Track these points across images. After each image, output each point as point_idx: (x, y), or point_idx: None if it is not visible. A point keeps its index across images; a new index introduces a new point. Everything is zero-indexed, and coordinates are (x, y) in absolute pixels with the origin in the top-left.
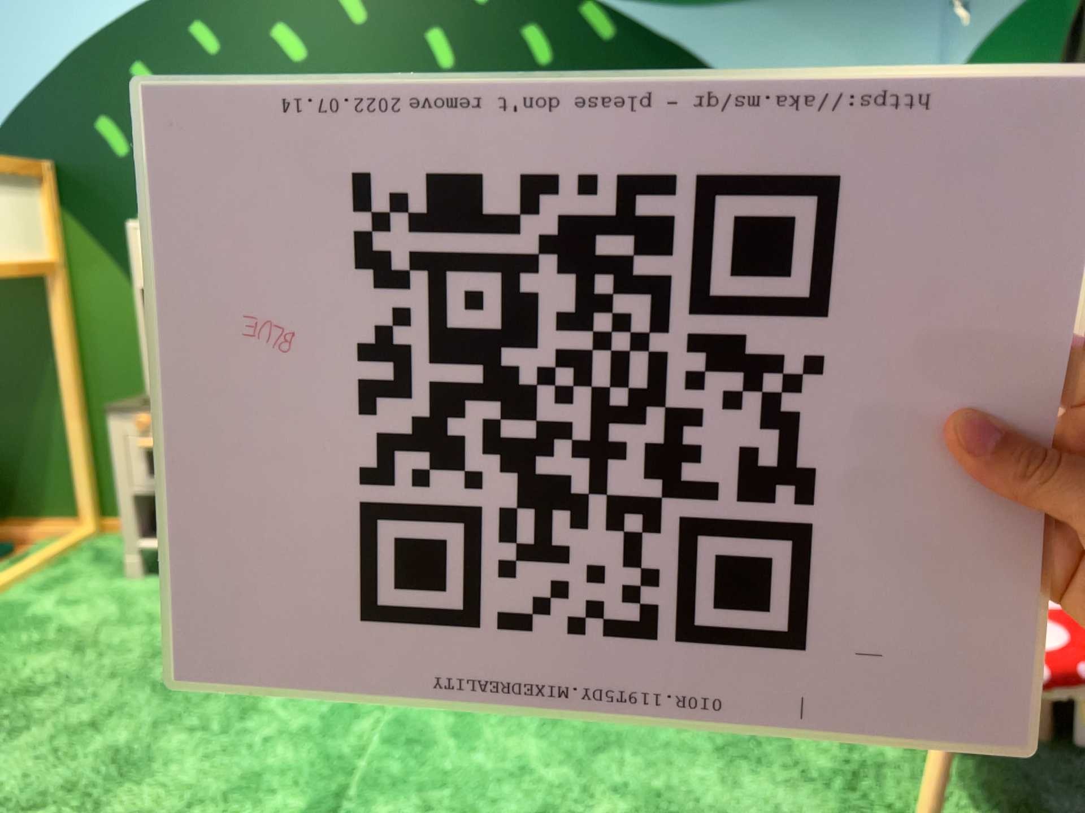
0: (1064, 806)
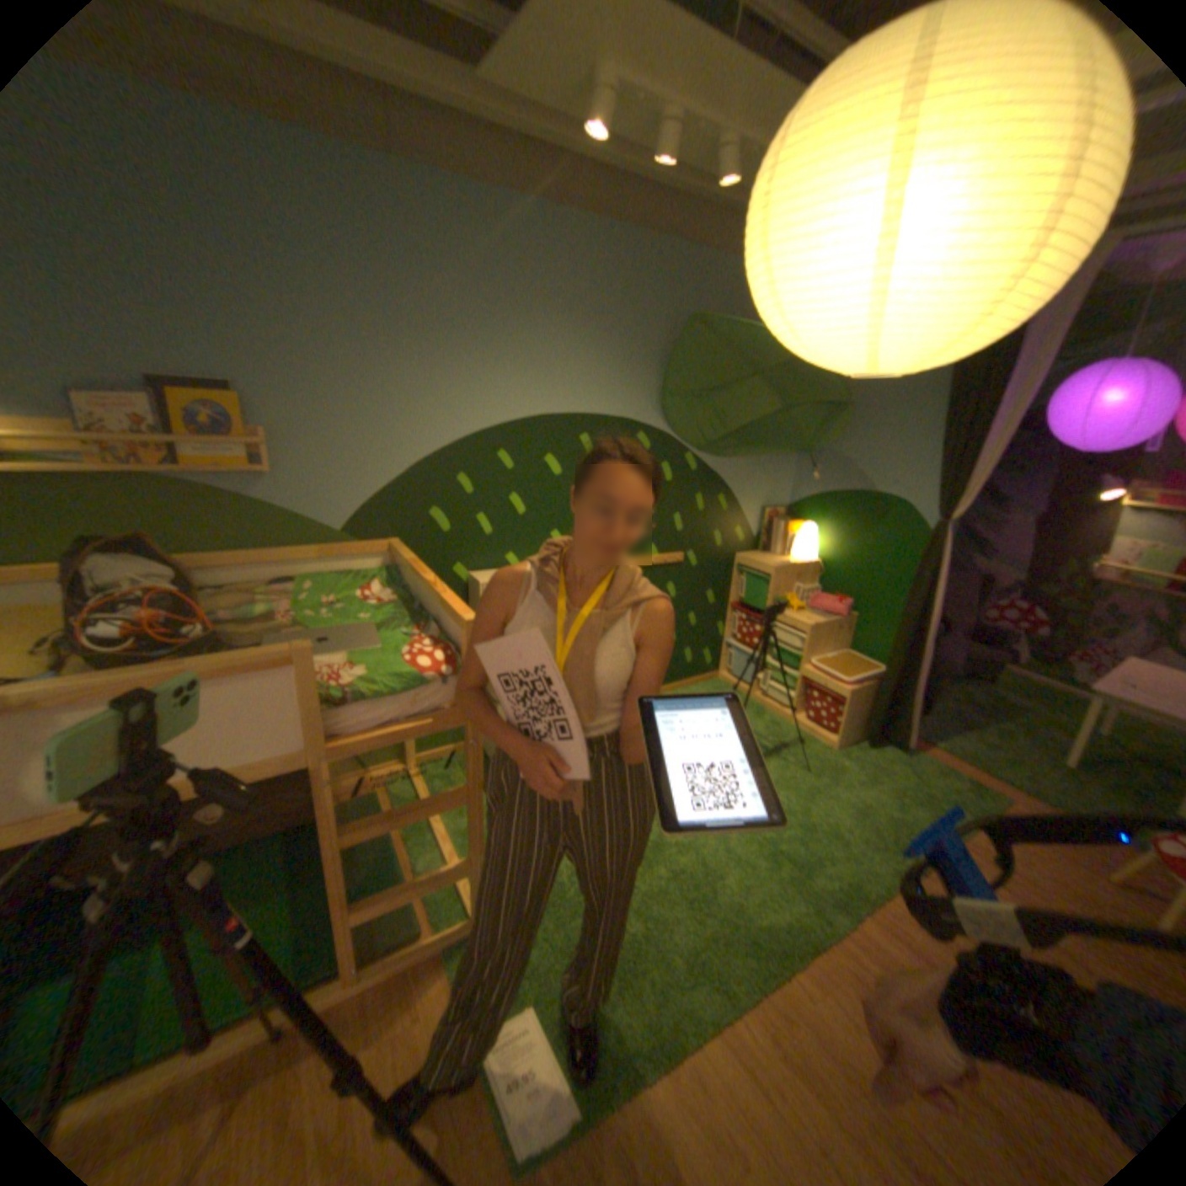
0: (913, 771)
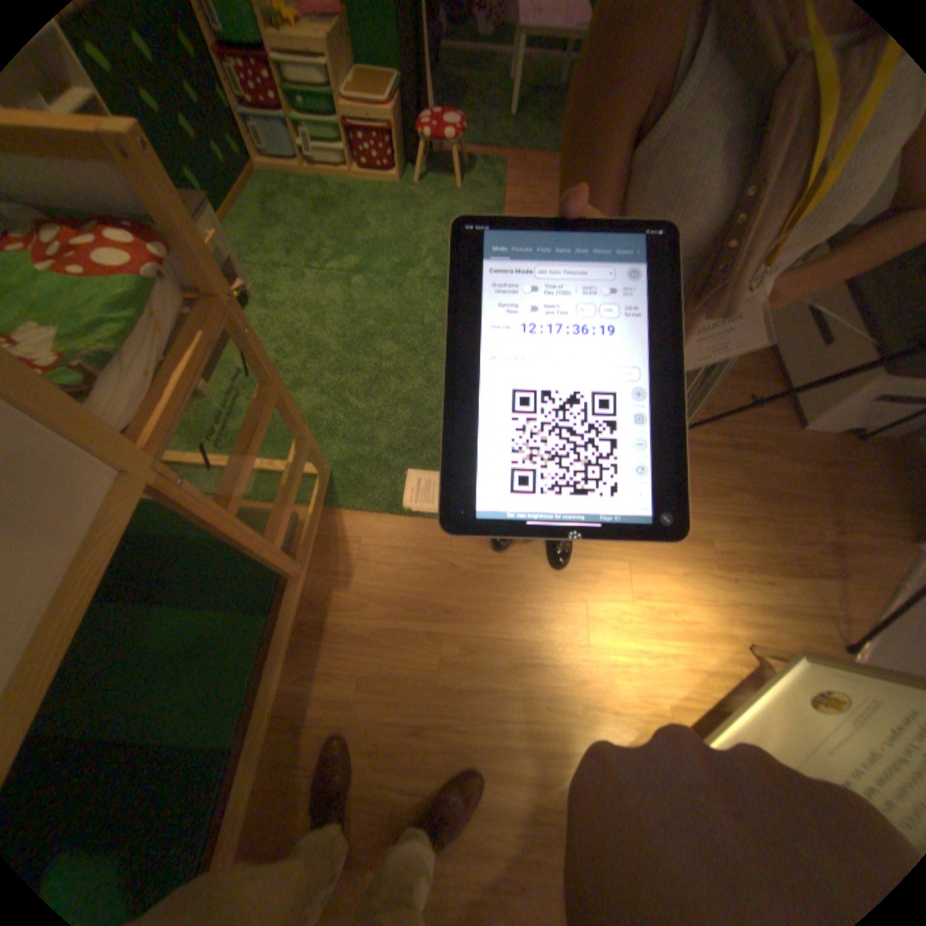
0: (447, 166)
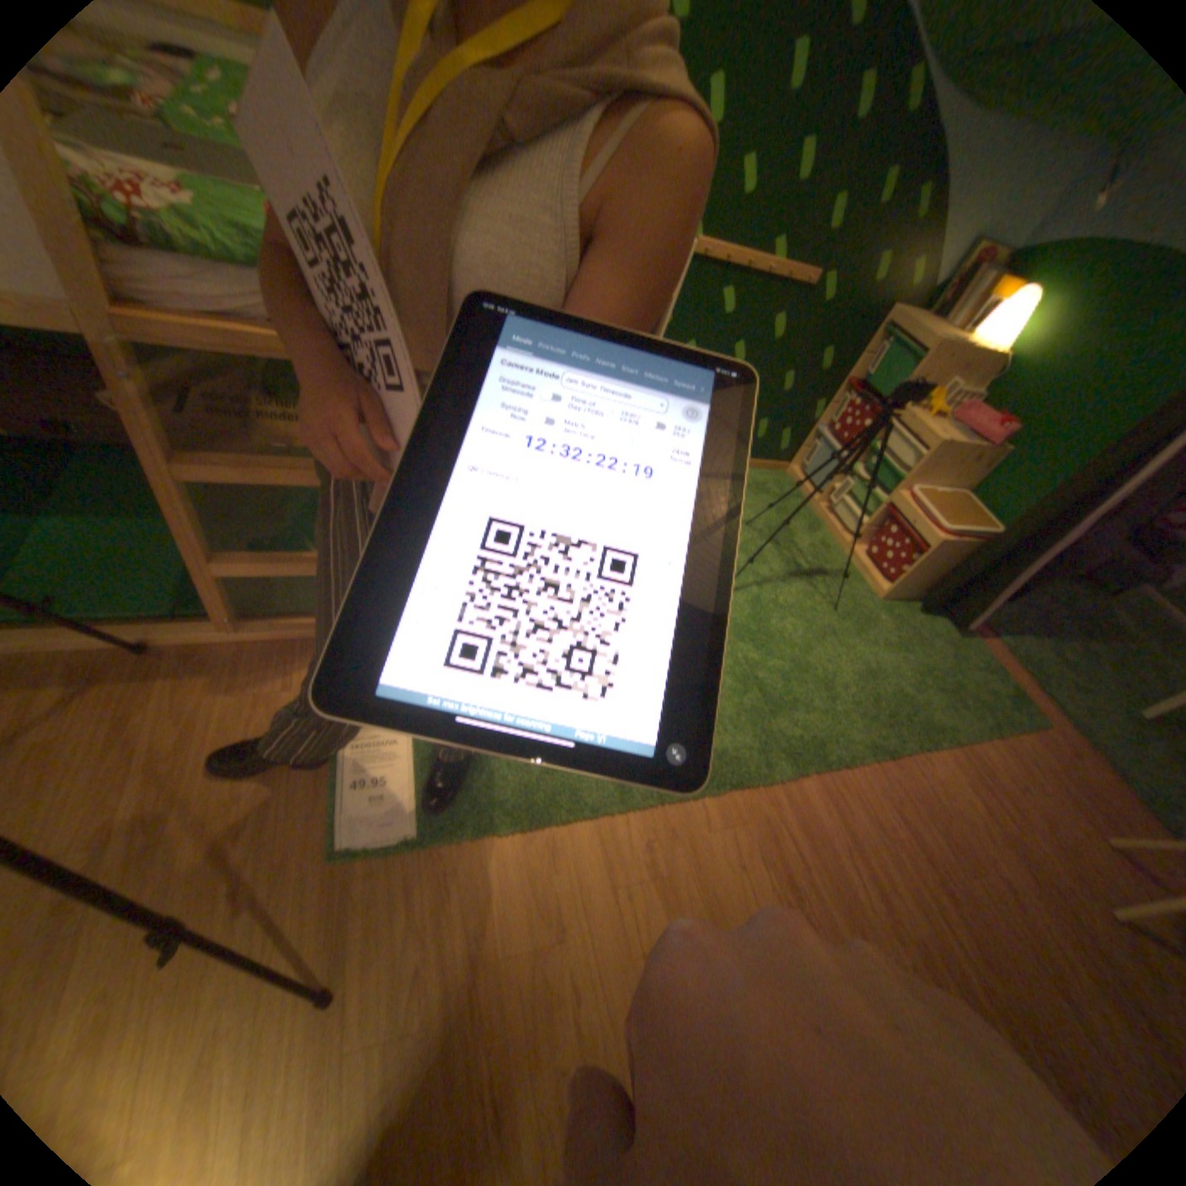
0: (955, 651)
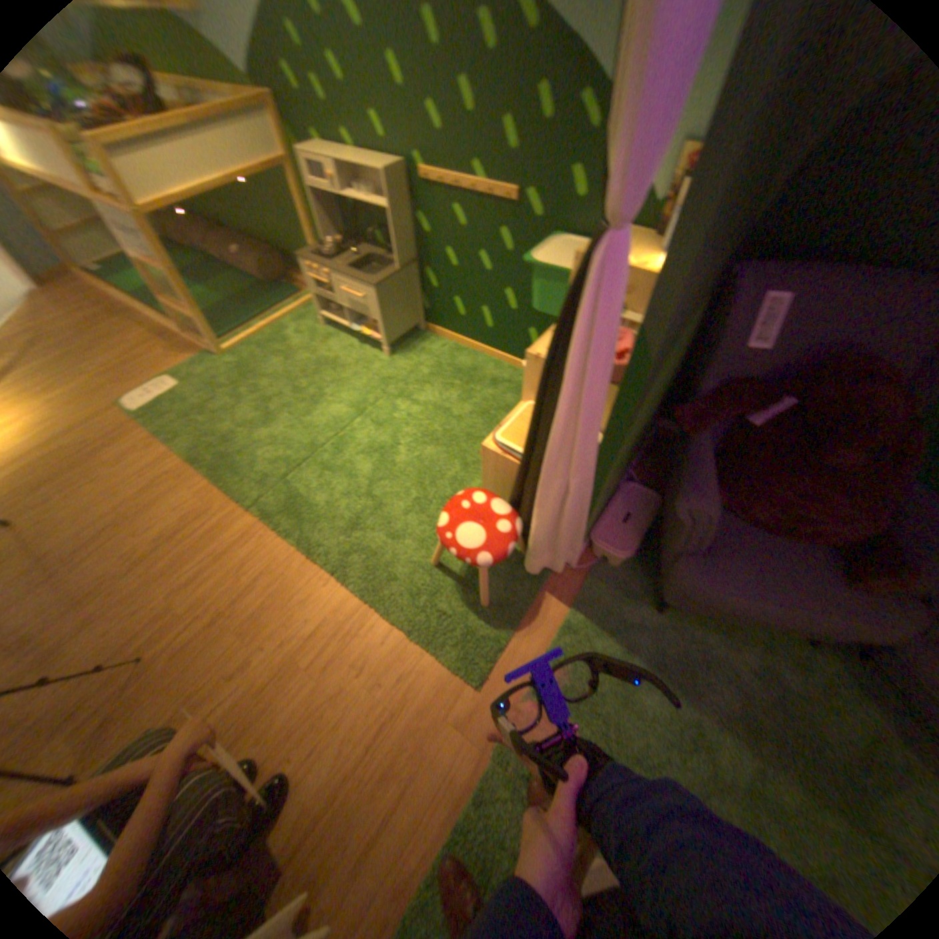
0: (491, 576)
